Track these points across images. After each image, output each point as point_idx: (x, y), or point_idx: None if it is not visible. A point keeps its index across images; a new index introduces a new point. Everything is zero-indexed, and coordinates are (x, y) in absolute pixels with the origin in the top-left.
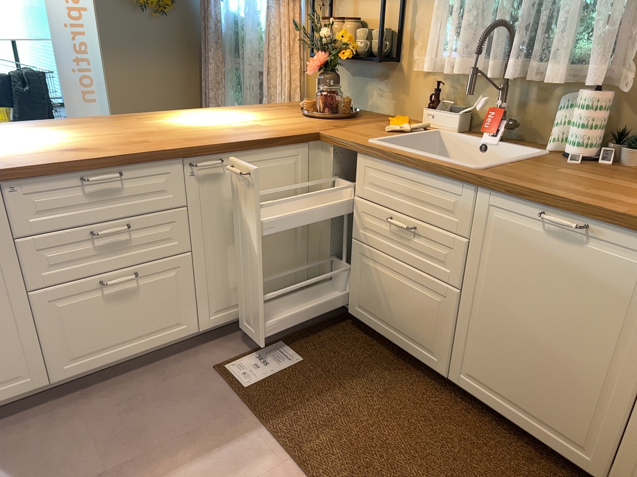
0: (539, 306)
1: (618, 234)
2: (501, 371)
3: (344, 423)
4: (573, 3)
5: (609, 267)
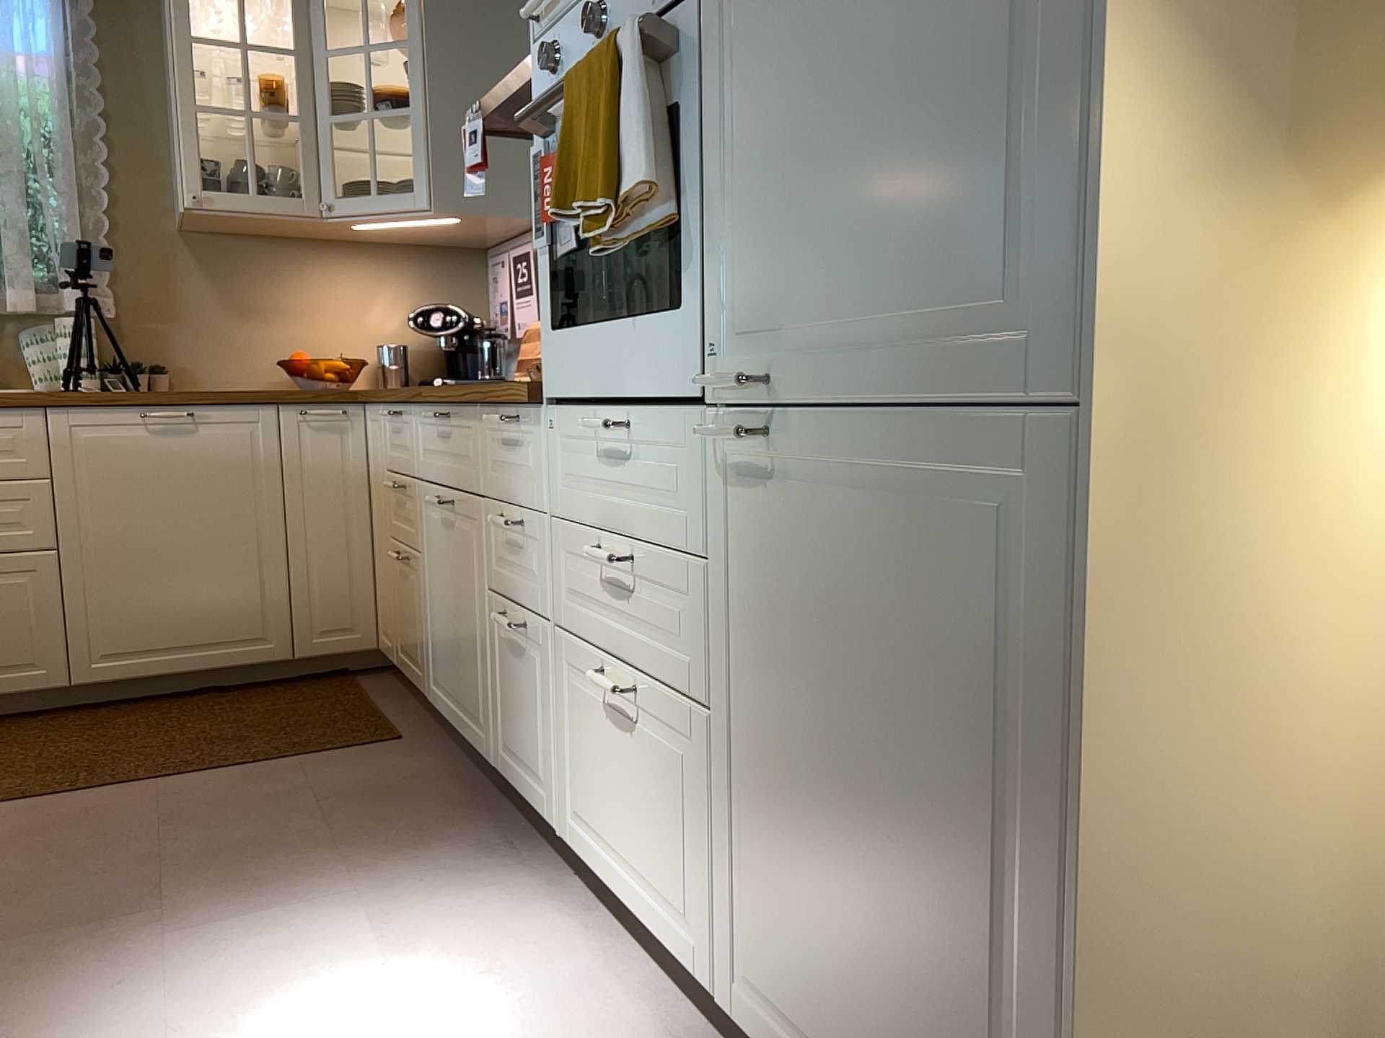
0: (169, 514)
1: (221, 411)
2: (148, 618)
3: (1, 772)
4: (18, 222)
5: (223, 444)
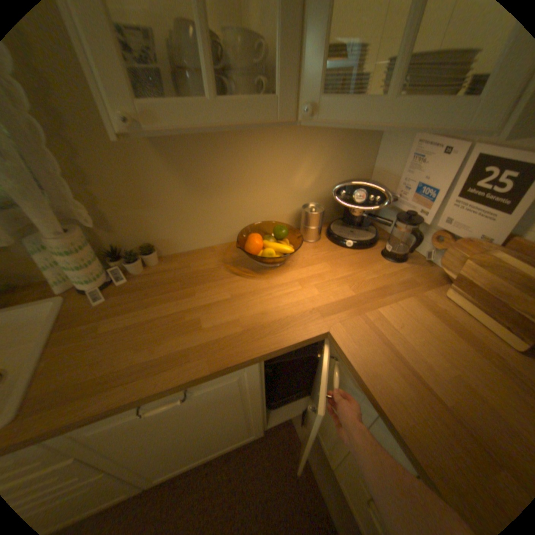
0: (181, 433)
1: (212, 380)
2: (180, 461)
3: None
4: None
5: (216, 393)
